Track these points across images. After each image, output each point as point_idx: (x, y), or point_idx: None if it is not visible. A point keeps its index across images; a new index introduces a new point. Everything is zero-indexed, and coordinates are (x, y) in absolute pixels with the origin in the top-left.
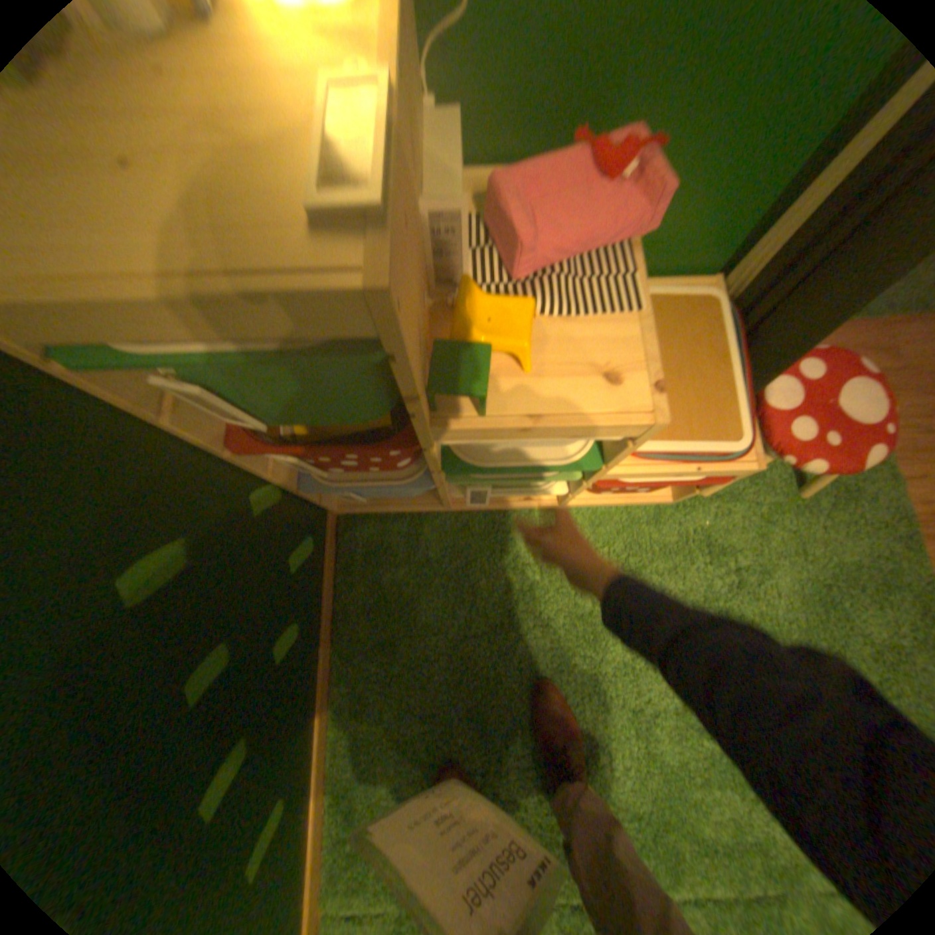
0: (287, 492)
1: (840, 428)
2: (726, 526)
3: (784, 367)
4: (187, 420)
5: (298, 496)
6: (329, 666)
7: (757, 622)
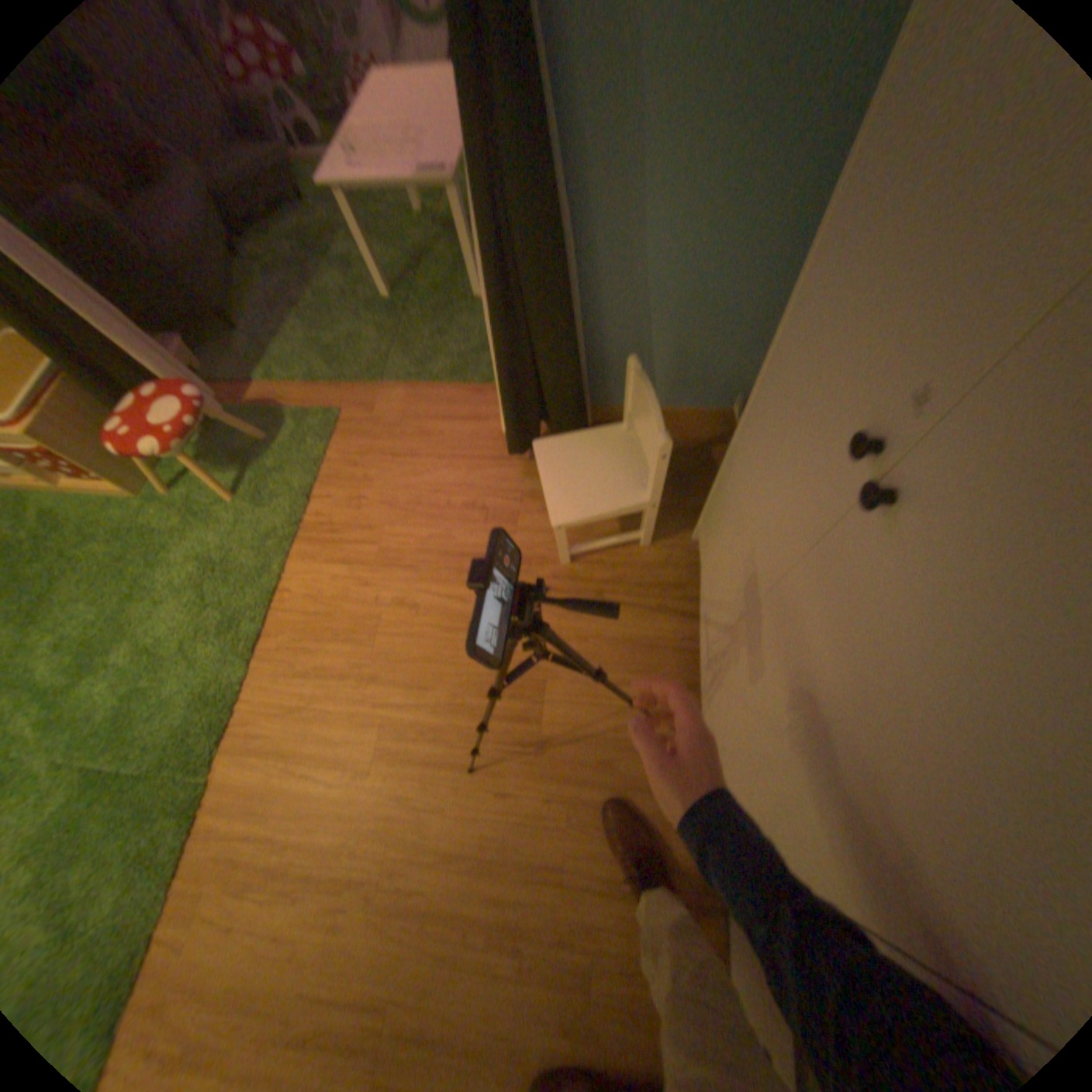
0: None
1: (144, 431)
2: (163, 519)
3: (106, 388)
4: None
5: None
6: None
7: (137, 584)
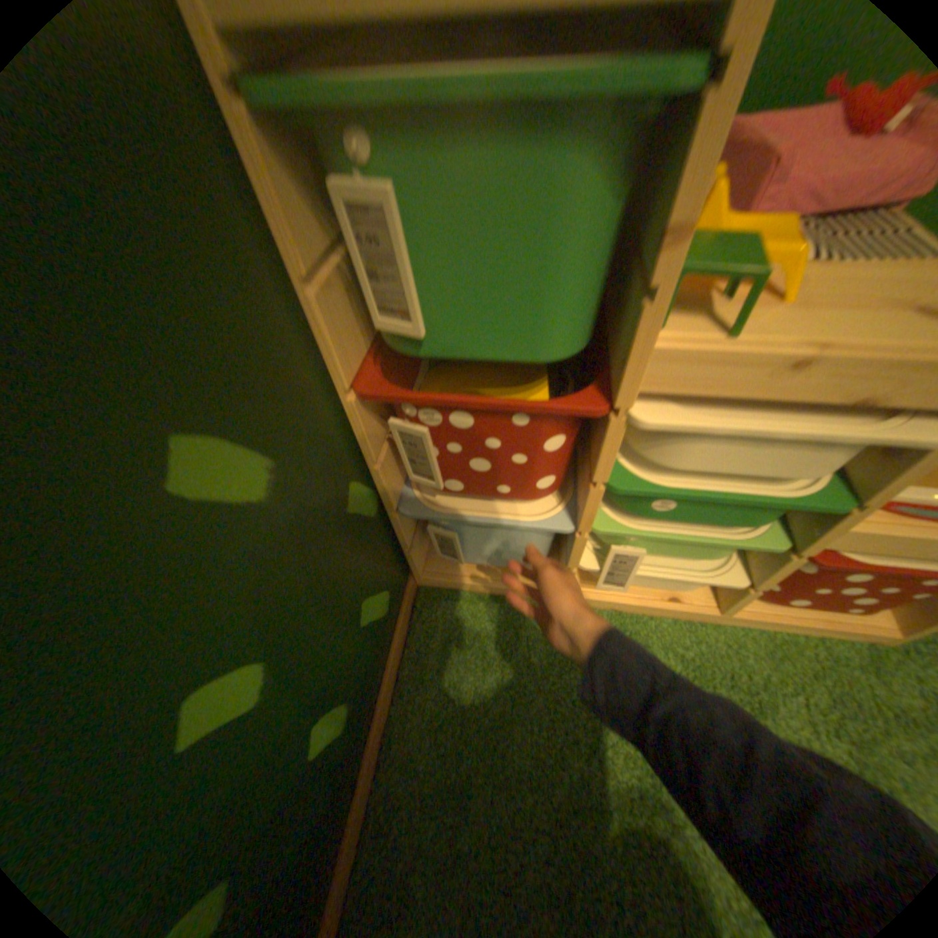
0: (384, 513)
1: None
2: None
3: None
4: (332, 315)
5: (392, 529)
6: (367, 810)
7: None
